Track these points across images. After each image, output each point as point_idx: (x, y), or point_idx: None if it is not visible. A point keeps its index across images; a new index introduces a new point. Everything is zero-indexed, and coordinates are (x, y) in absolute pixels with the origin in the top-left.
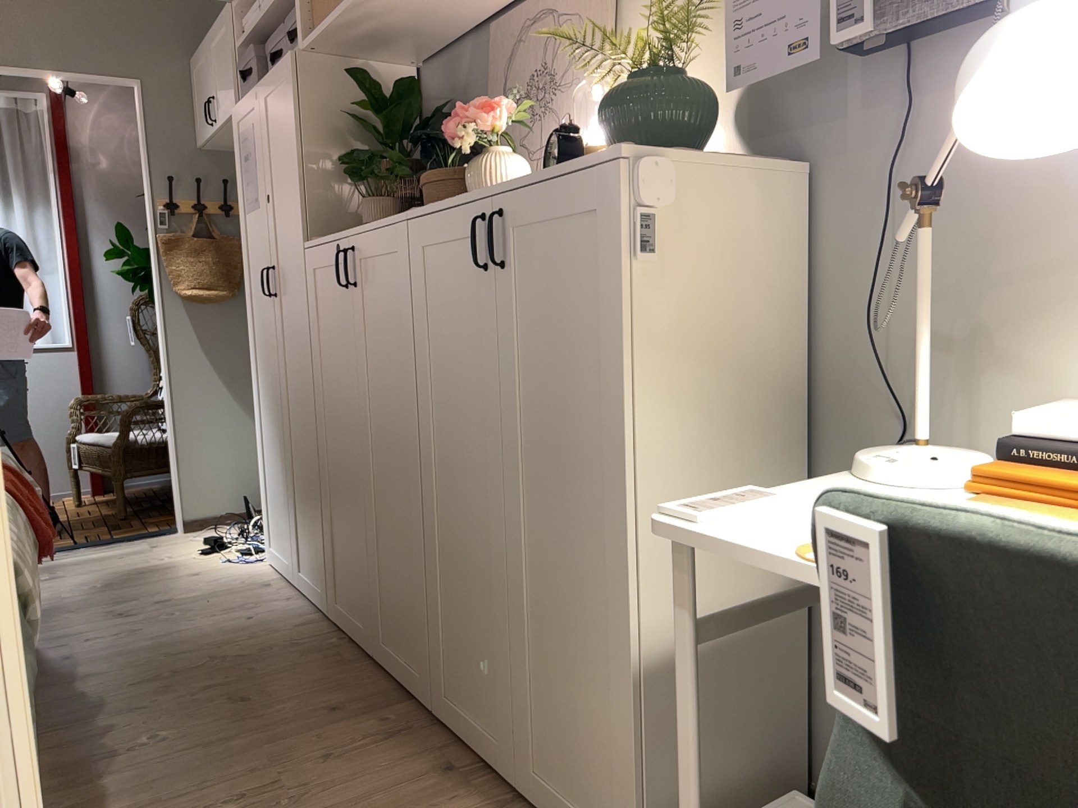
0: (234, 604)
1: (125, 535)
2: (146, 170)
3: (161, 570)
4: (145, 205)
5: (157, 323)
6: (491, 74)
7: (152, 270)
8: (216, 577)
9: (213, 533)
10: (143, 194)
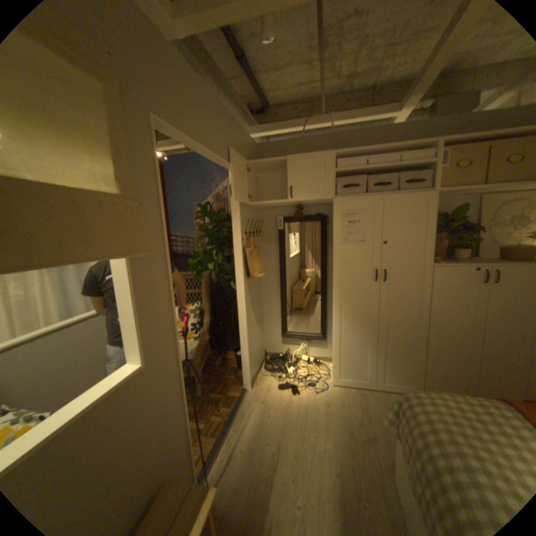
0: (382, 409)
1: (235, 405)
2: (239, 216)
3: (309, 412)
4: (234, 234)
5: (238, 293)
6: (483, 211)
7: (239, 267)
8: (339, 402)
9: (265, 384)
10: (233, 228)
